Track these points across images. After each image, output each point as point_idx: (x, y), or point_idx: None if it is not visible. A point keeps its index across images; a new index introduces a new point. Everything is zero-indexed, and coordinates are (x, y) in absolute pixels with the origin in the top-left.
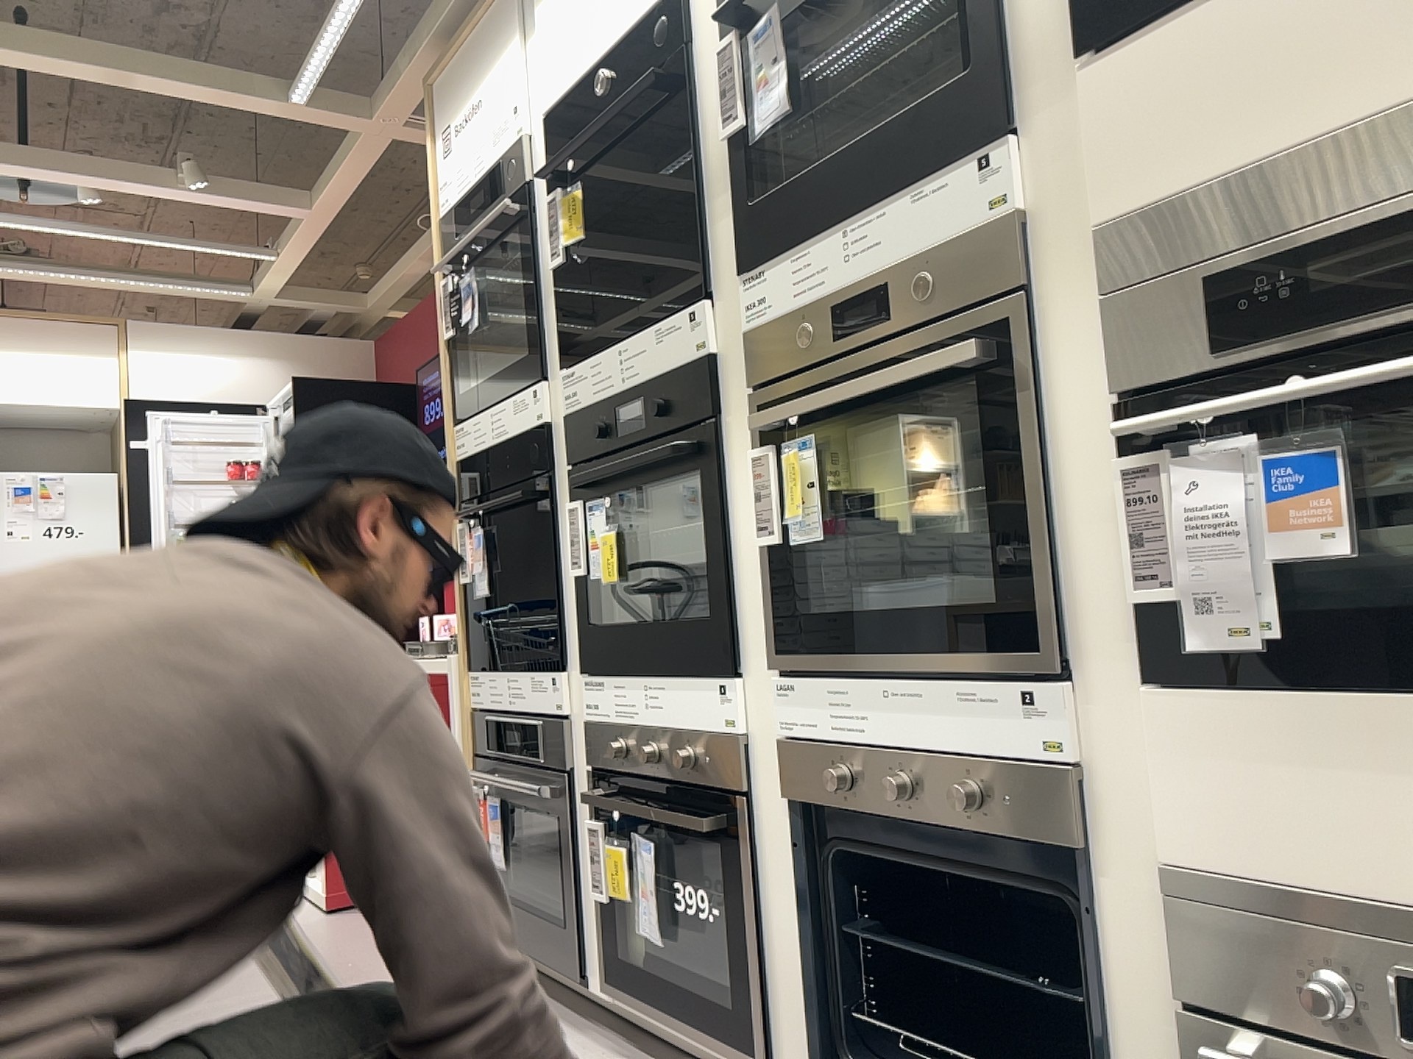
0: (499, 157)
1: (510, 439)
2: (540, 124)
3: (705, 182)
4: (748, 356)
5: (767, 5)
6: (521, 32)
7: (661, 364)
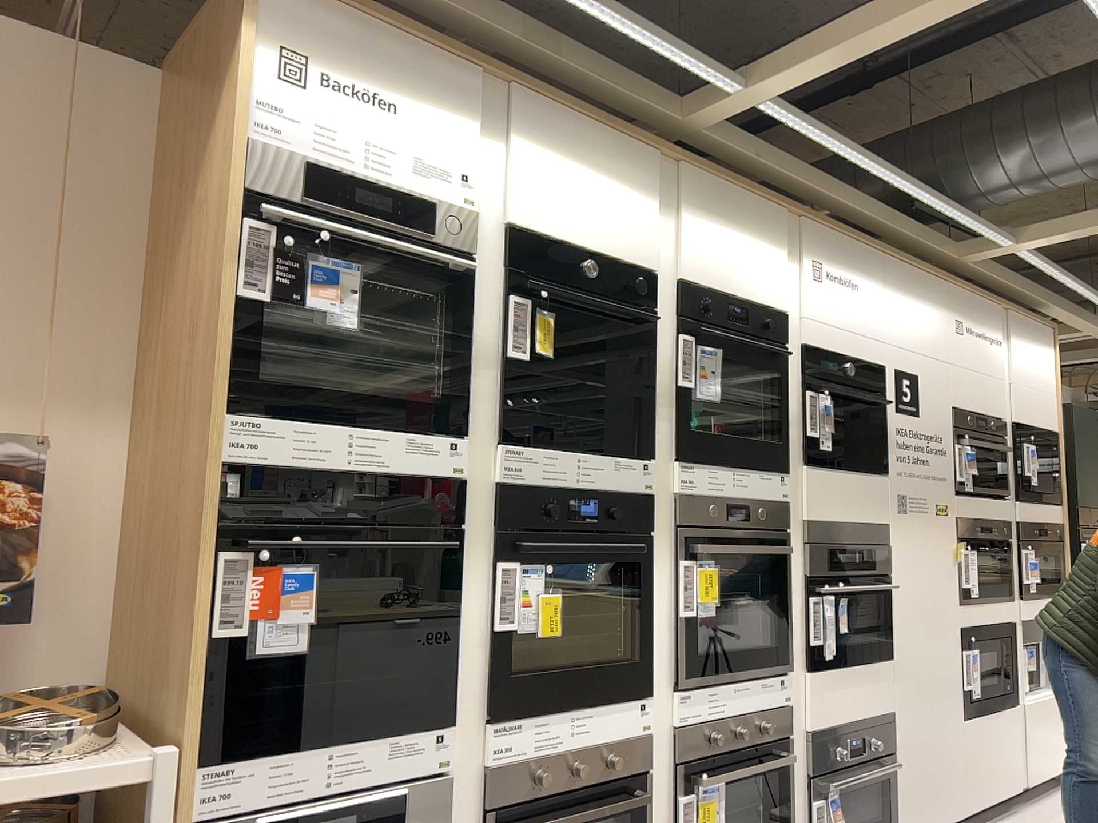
0: (433, 199)
1: (388, 472)
2: (494, 222)
3: (651, 393)
4: (672, 504)
5: (705, 343)
6: (485, 130)
7: (616, 484)
